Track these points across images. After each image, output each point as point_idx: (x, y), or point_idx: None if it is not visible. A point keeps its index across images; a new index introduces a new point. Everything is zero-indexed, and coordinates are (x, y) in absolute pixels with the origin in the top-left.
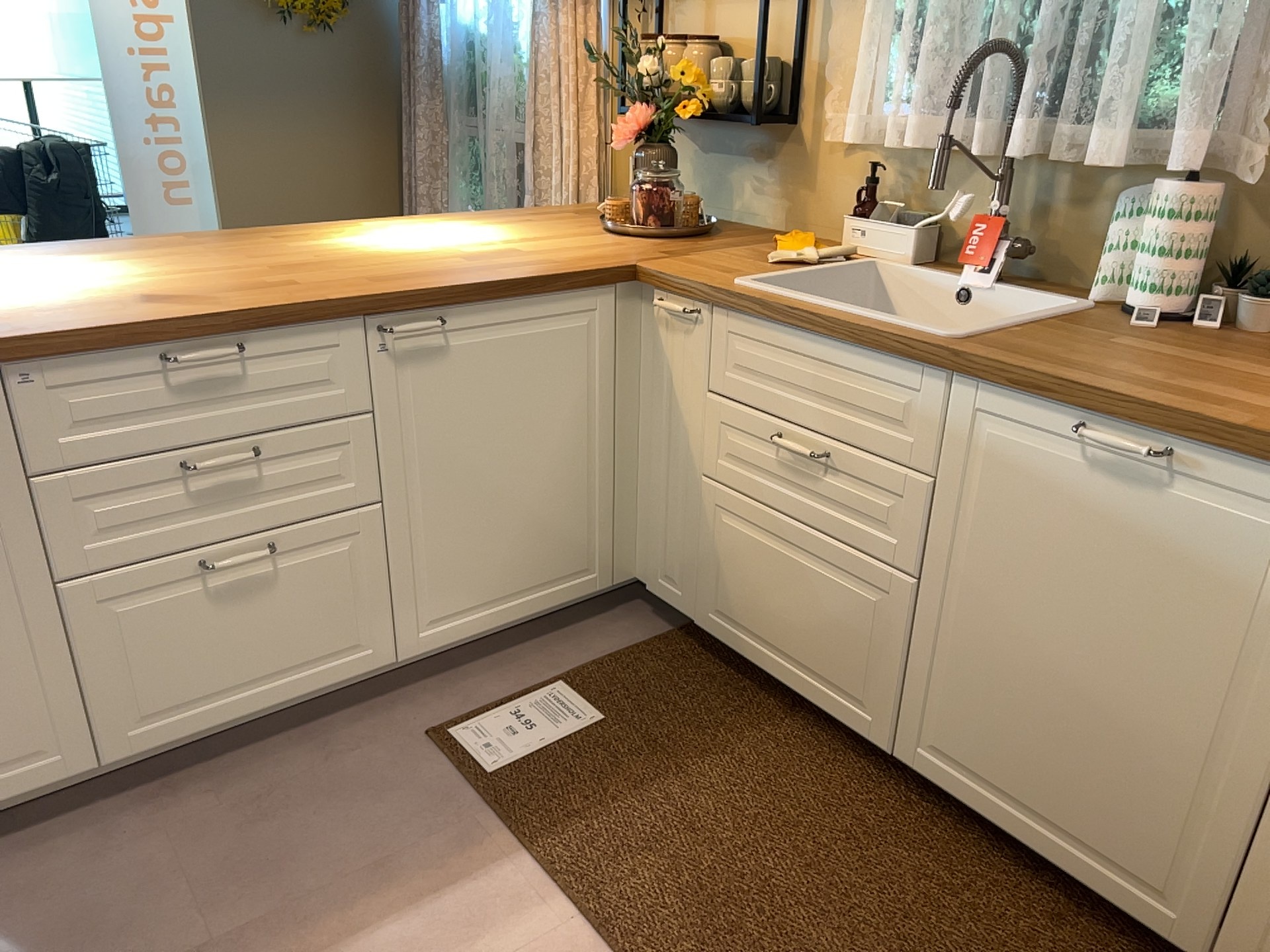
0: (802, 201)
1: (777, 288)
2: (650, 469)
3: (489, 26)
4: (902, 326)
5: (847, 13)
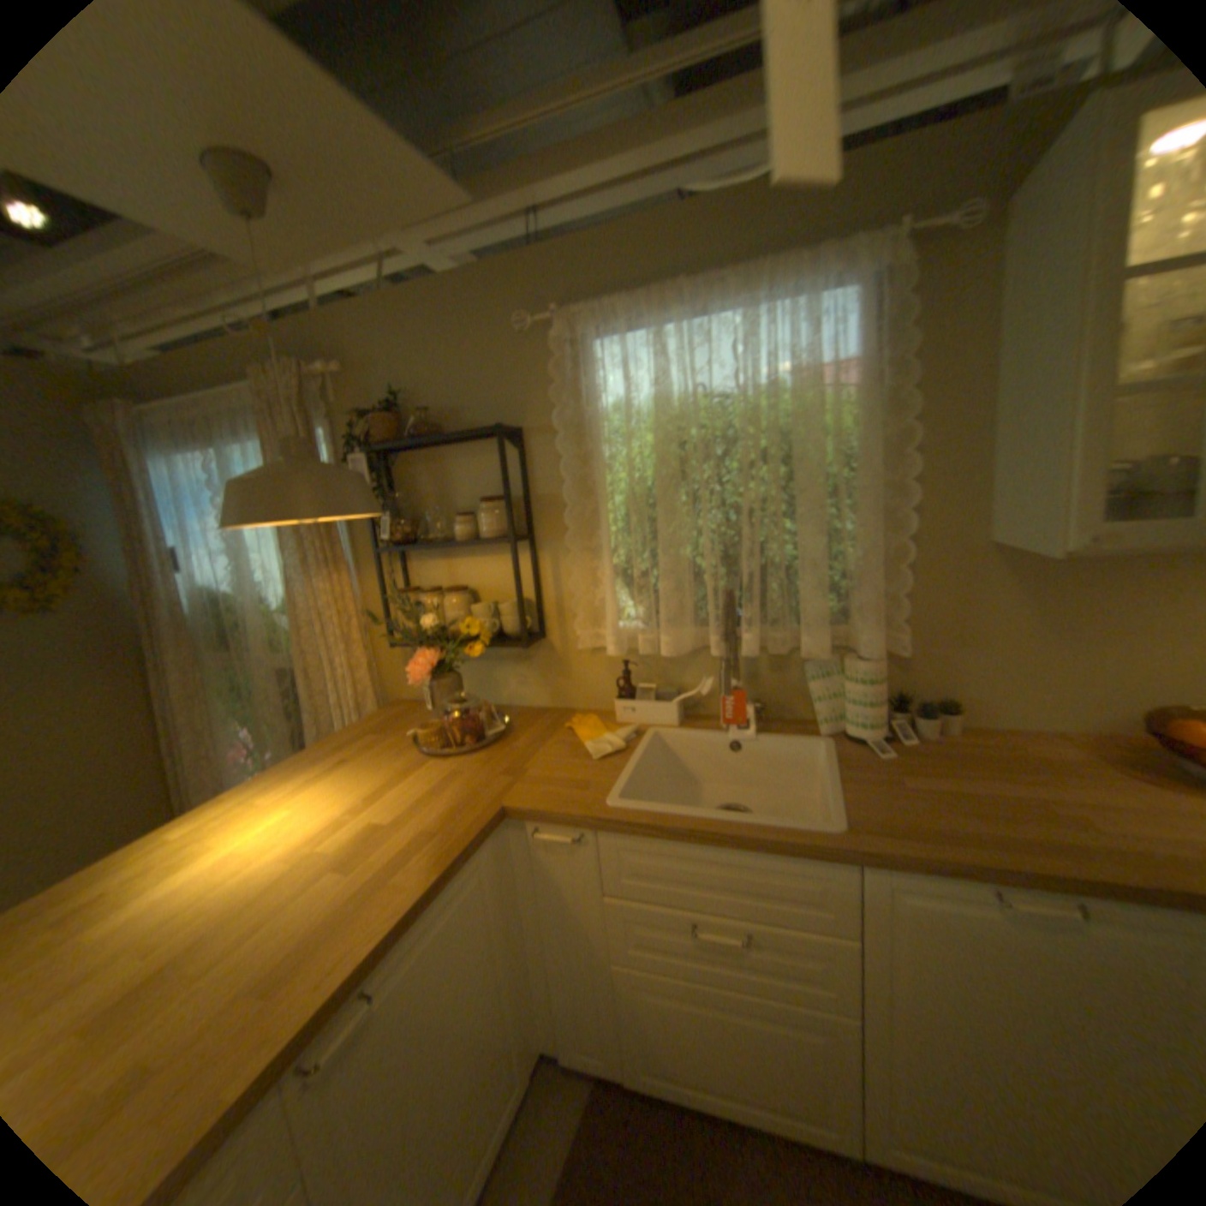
0: (564, 684)
1: (654, 805)
2: (542, 963)
3: (231, 583)
4: (795, 827)
5: (579, 564)
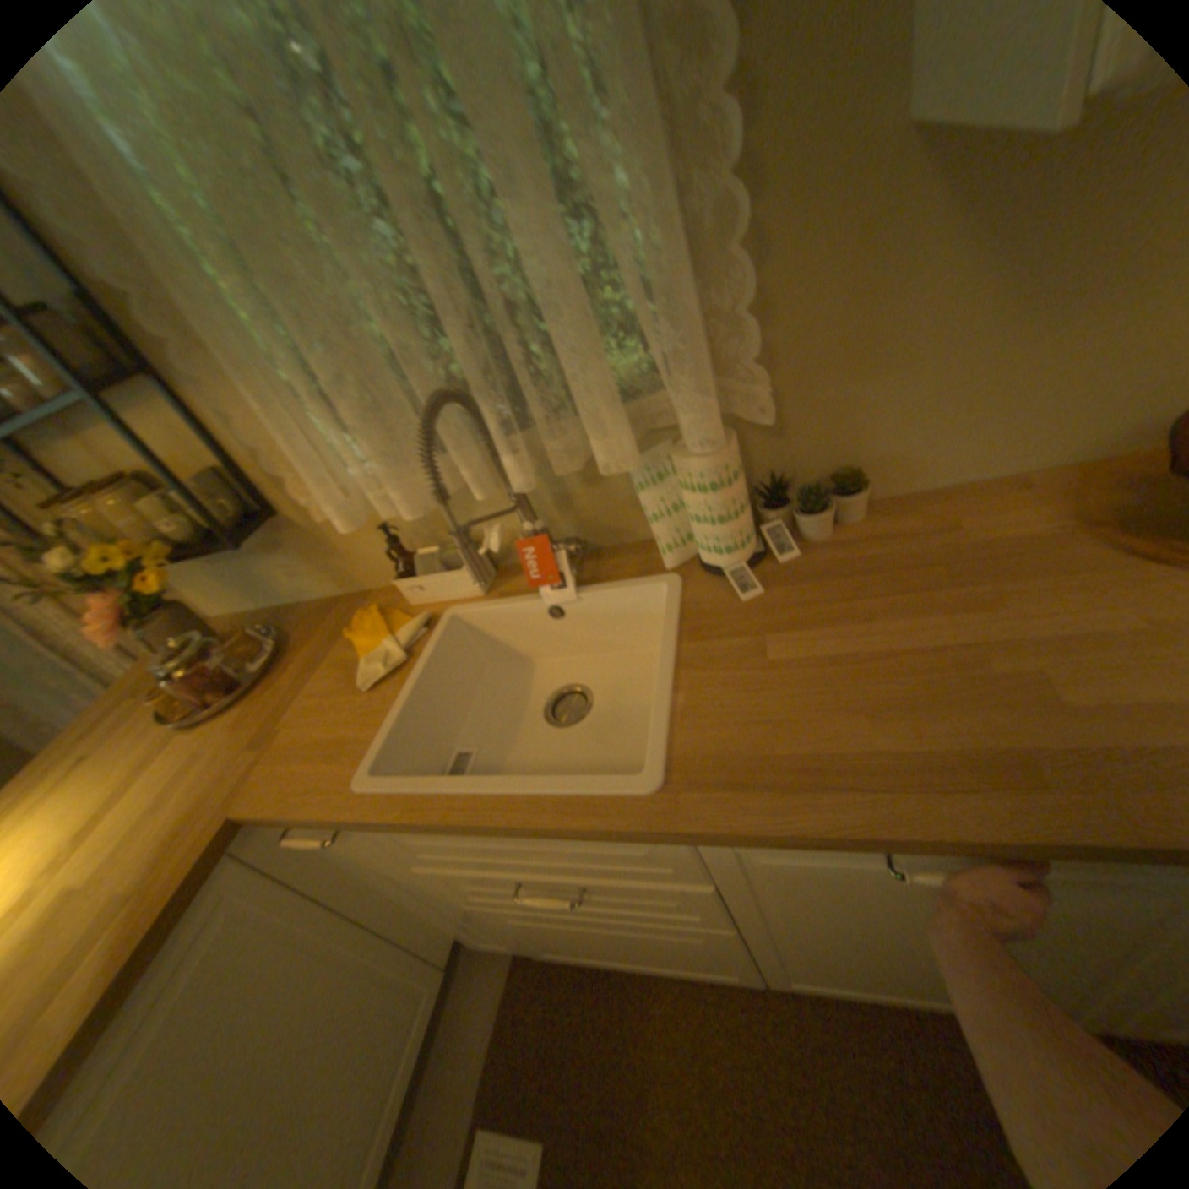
0: (336, 566)
1: (404, 784)
2: (402, 900)
3: None
4: (585, 794)
5: (228, 395)
